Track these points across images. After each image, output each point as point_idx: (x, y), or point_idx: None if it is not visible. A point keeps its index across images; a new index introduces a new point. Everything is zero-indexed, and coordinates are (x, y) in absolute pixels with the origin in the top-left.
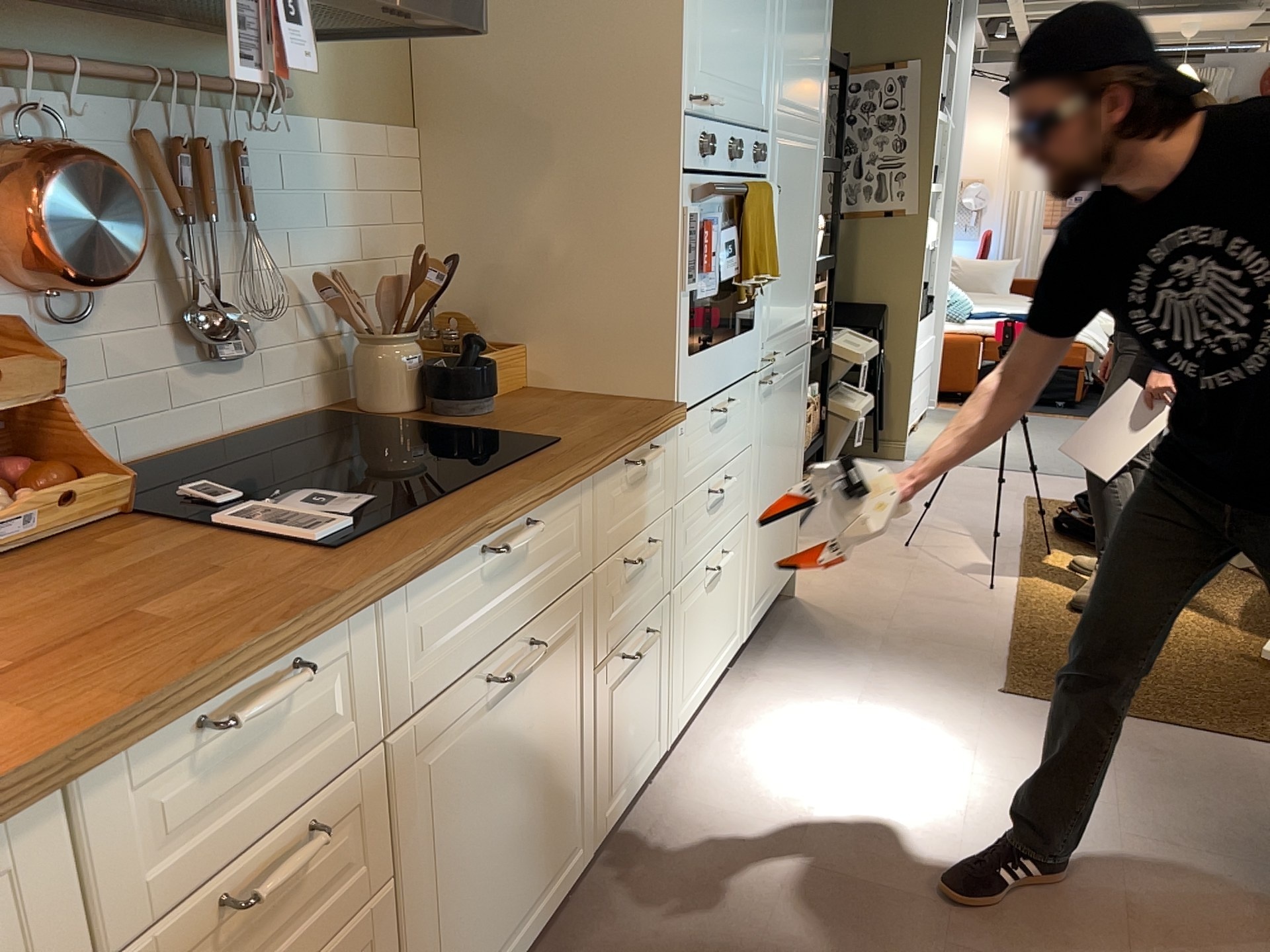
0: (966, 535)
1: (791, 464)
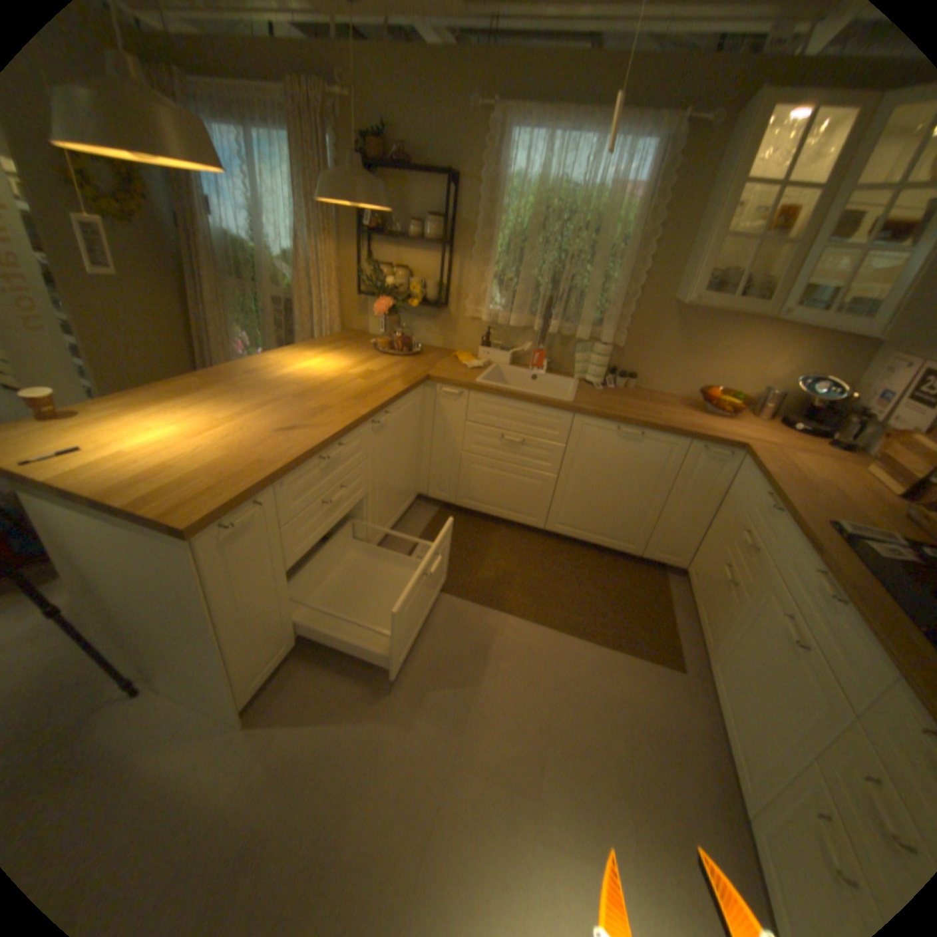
0: None
1: None
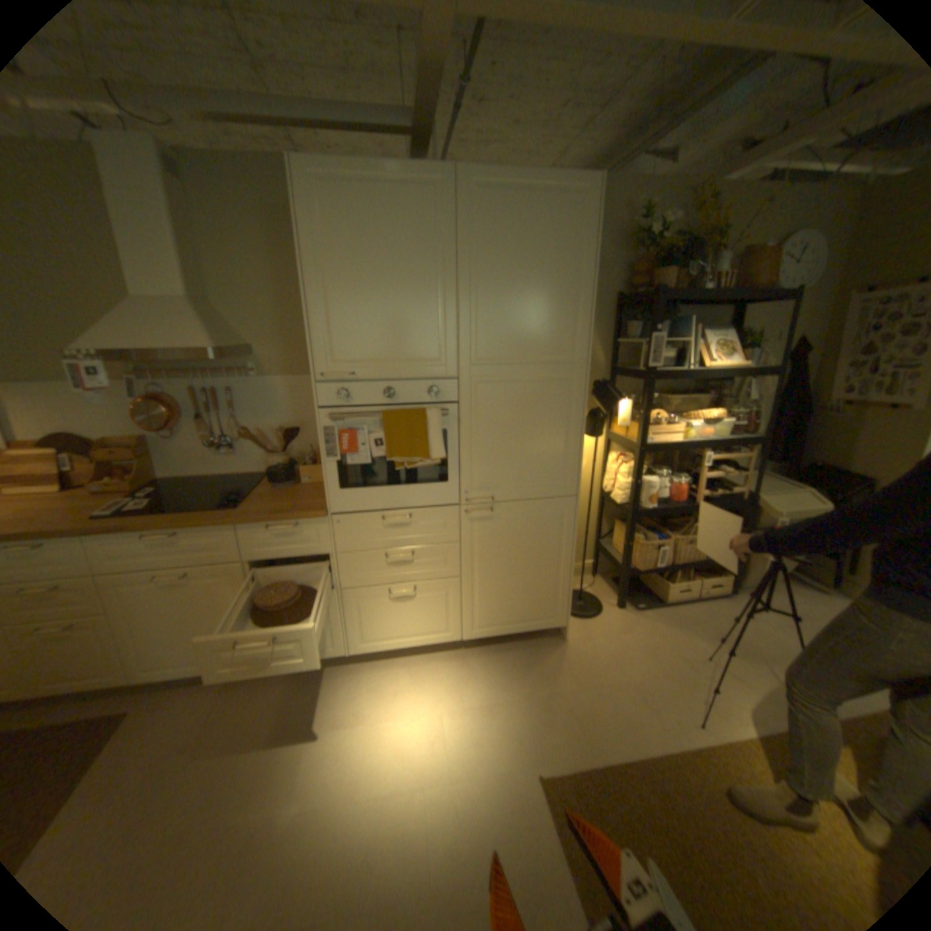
0: (781, 686)
1: (540, 564)
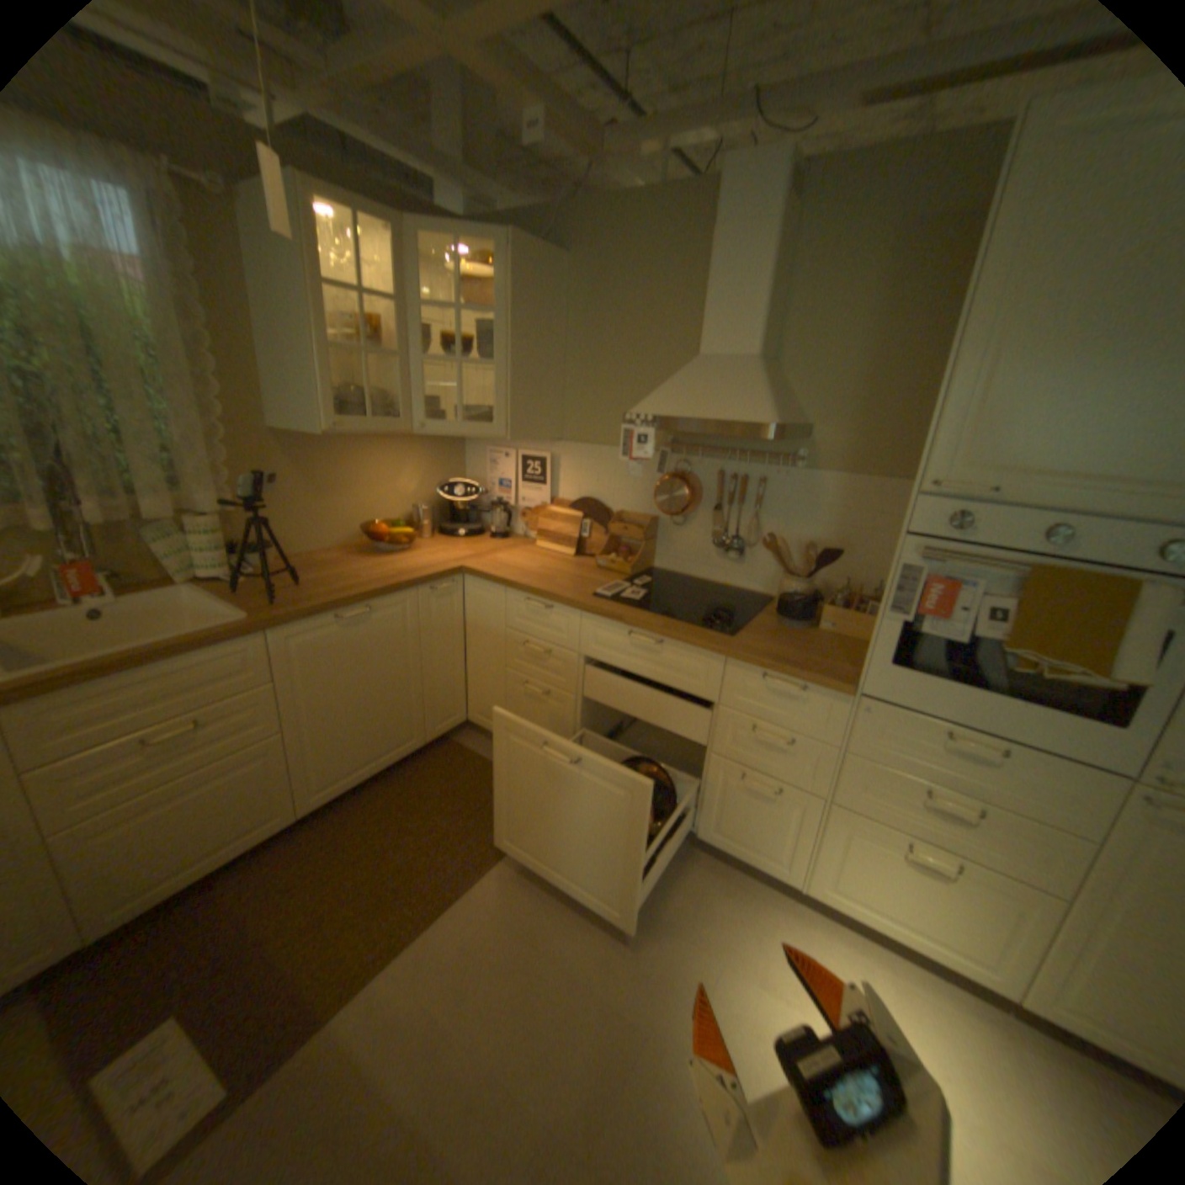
0: None
1: None
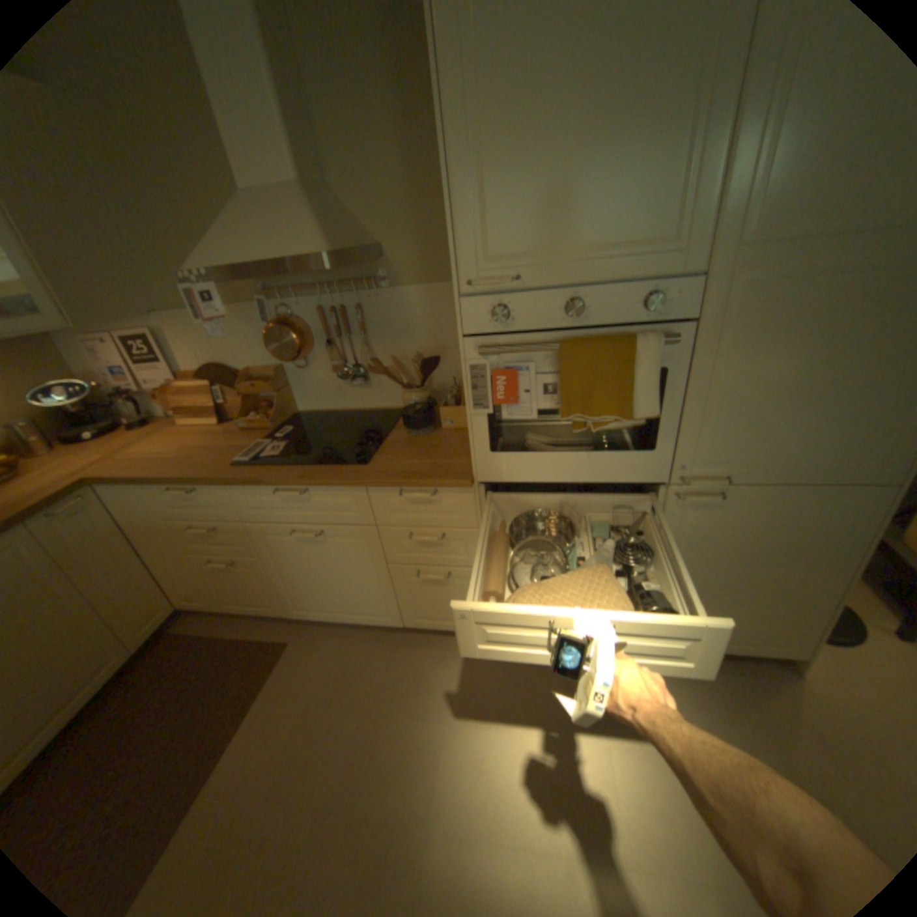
0: None
1: (792, 578)
